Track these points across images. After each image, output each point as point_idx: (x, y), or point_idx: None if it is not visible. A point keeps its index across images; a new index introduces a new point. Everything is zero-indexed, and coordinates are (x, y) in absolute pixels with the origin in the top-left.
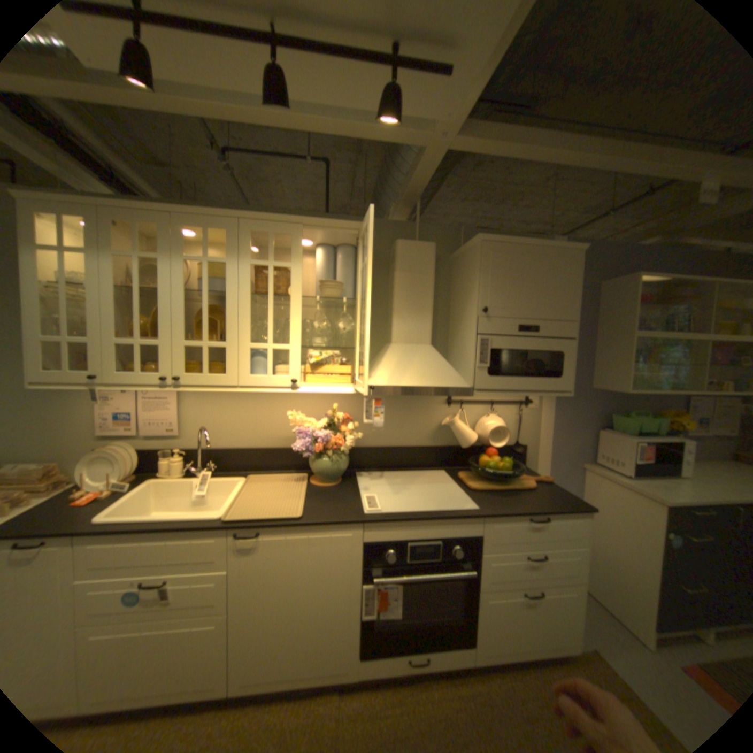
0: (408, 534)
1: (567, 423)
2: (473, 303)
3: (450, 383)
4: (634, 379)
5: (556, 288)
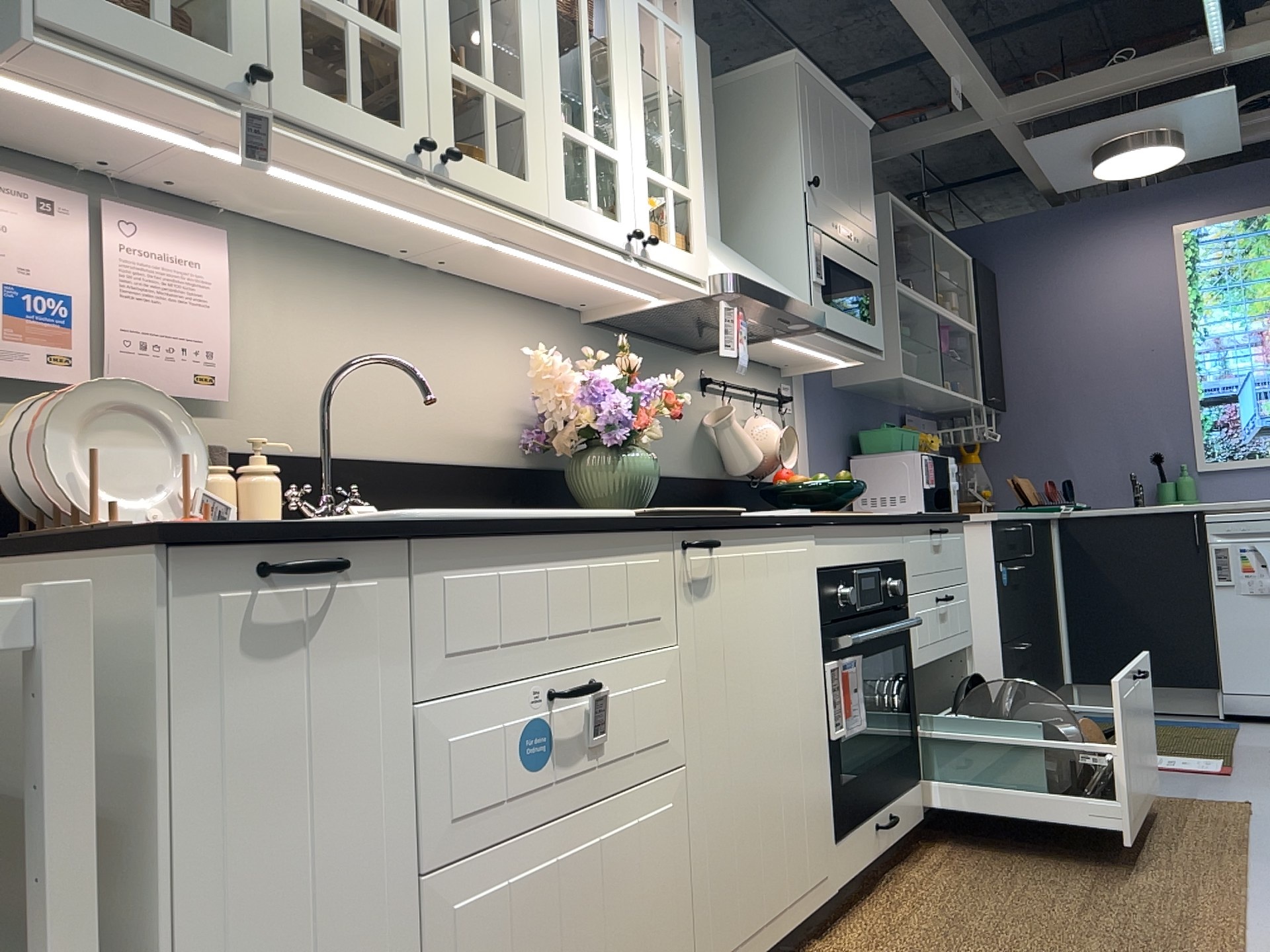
0: (852, 553)
1: (822, 446)
2: (789, 171)
3: (802, 301)
4: (893, 362)
5: (859, 178)
